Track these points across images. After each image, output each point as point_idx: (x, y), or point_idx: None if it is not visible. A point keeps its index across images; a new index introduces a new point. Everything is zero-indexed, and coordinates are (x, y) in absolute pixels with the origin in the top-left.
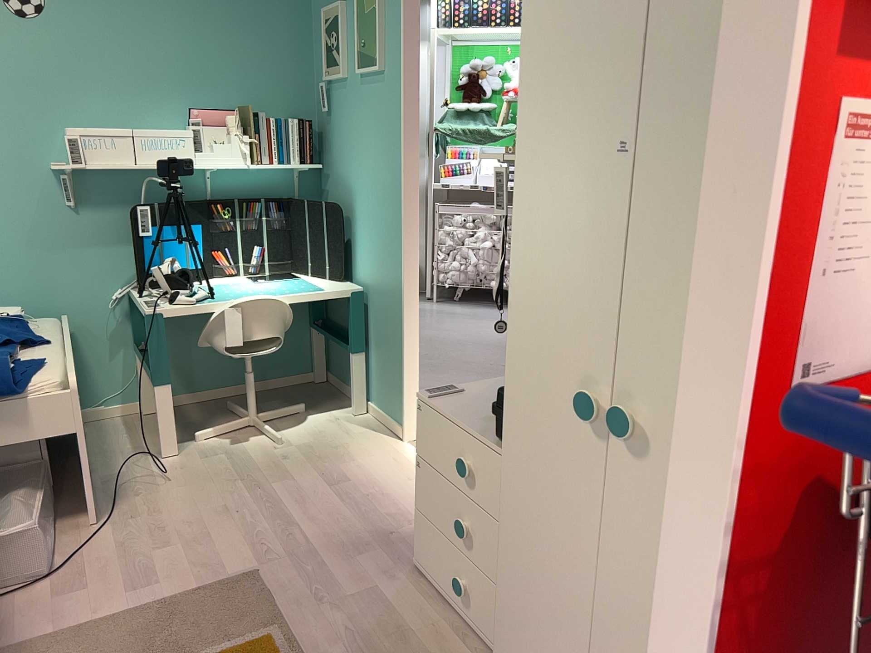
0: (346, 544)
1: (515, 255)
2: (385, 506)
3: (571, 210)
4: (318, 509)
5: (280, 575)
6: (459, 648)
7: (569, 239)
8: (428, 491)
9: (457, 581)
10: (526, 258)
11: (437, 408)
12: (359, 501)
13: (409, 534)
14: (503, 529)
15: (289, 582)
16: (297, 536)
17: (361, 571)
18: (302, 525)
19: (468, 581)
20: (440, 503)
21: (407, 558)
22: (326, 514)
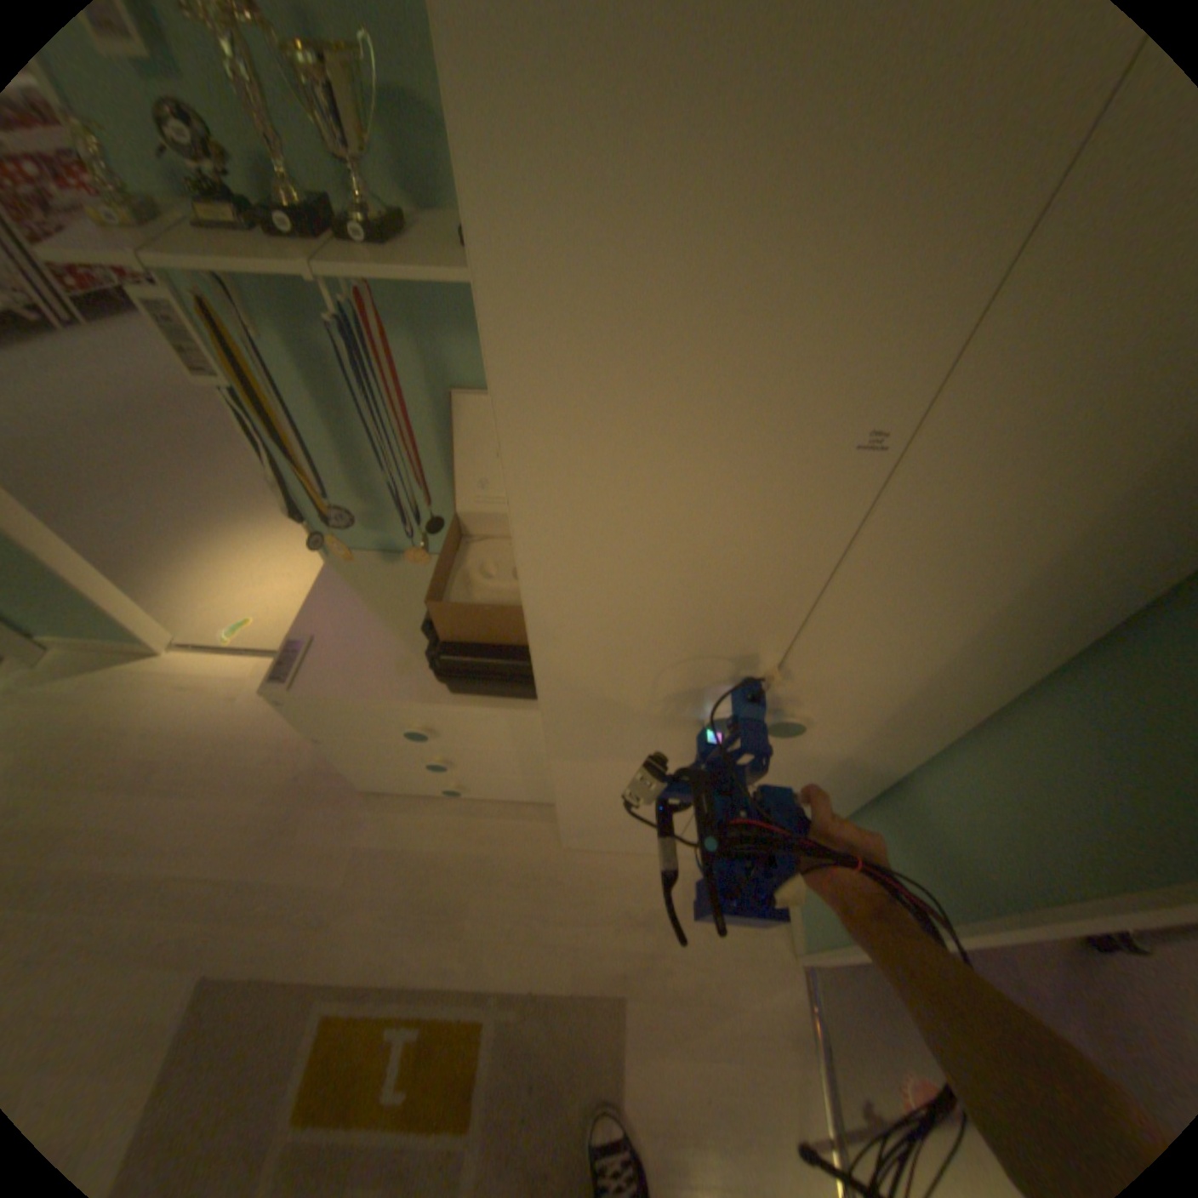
0: (262, 839)
1: (536, 604)
2: (246, 755)
3: (698, 546)
4: (169, 834)
5: (237, 948)
6: (485, 824)
7: (689, 582)
8: (350, 752)
9: (447, 790)
10: (571, 607)
11: (321, 698)
12: (205, 776)
13: (313, 762)
14: (559, 790)
15: (259, 944)
16: (191, 889)
17: (316, 850)
18: (176, 871)
19: (460, 783)
20: (381, 755)
21: (344, 791)
22: (189, 831)
